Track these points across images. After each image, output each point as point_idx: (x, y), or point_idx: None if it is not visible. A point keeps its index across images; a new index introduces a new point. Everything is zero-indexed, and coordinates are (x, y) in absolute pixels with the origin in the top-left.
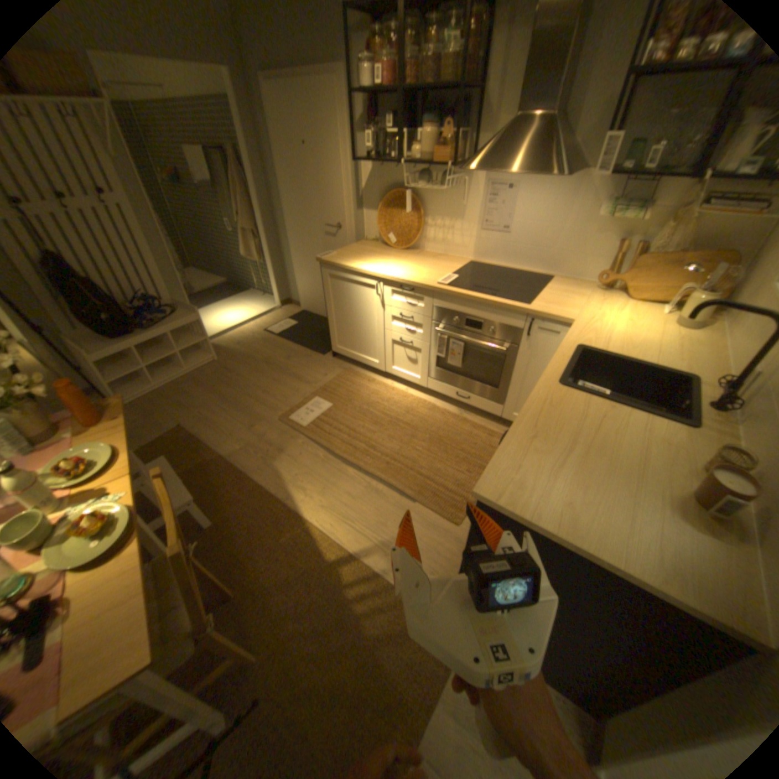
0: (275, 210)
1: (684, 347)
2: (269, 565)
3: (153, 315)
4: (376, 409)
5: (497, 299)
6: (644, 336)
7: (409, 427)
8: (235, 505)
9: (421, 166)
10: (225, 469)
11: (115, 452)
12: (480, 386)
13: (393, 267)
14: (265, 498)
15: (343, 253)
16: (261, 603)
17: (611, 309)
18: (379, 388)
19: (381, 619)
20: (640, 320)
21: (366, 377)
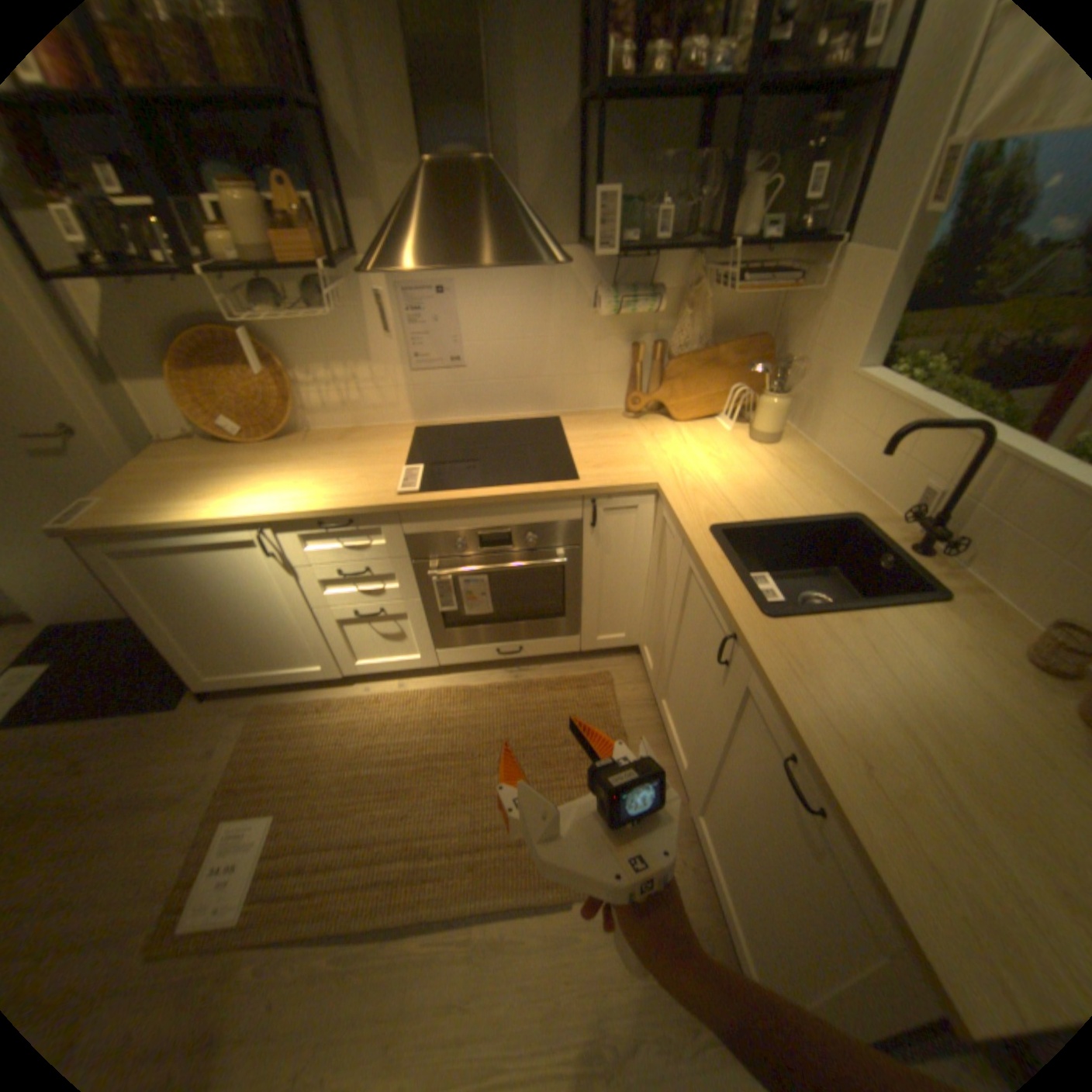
0: None
1: (794, 471)
2: None
3: None
4: (372, 762)
5: (524, 485)
6: (747, 473)
7: (458, 758)
8: None
9: (240, 271)
10: None
11: None
12: (534, 623)
13: (279, 486)
14: None
15: (125, 490)
16: None
17: (674, 446)
18: (349, 713)
19: None
20: (716, 450)
21: (308, 703)
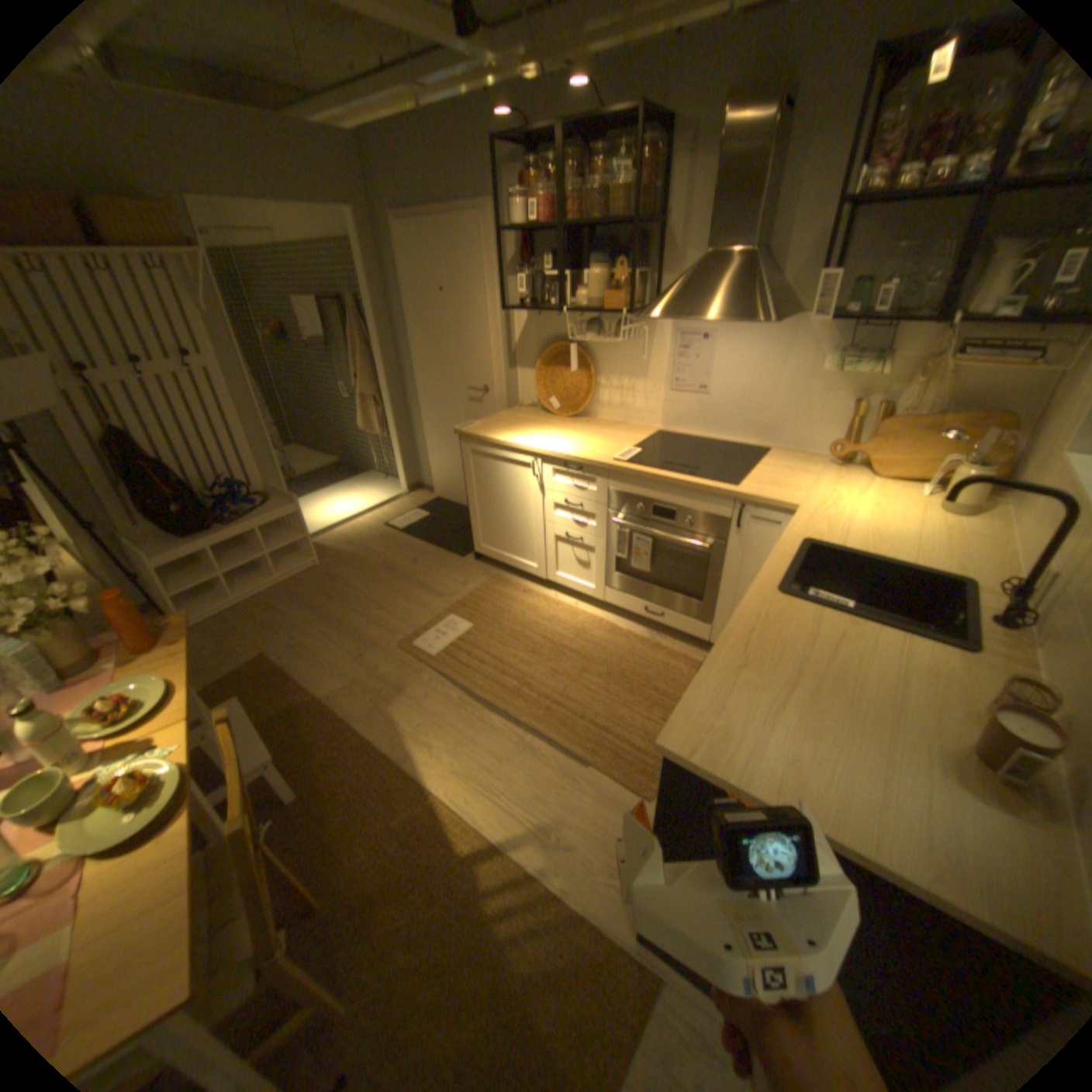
0: (404, 372)
1: (954, 539)
2: (375, 860)
3: (238, 506)
4: (533, 631)
5: (693, 478)
6: (897, 525)
7: (580, 657)
8: (330, 770)
9: (590, 315)
10: (319, 717)
11: (171, 689)
12: (677, 598)
13: (555, 440)
14: (373, 759)
15: (490, 424)
16: (360, 919)
17: (850, 490)
18: (538, 602)
19: (537, 947)
20: (889, 504)
21: (521, 587)
